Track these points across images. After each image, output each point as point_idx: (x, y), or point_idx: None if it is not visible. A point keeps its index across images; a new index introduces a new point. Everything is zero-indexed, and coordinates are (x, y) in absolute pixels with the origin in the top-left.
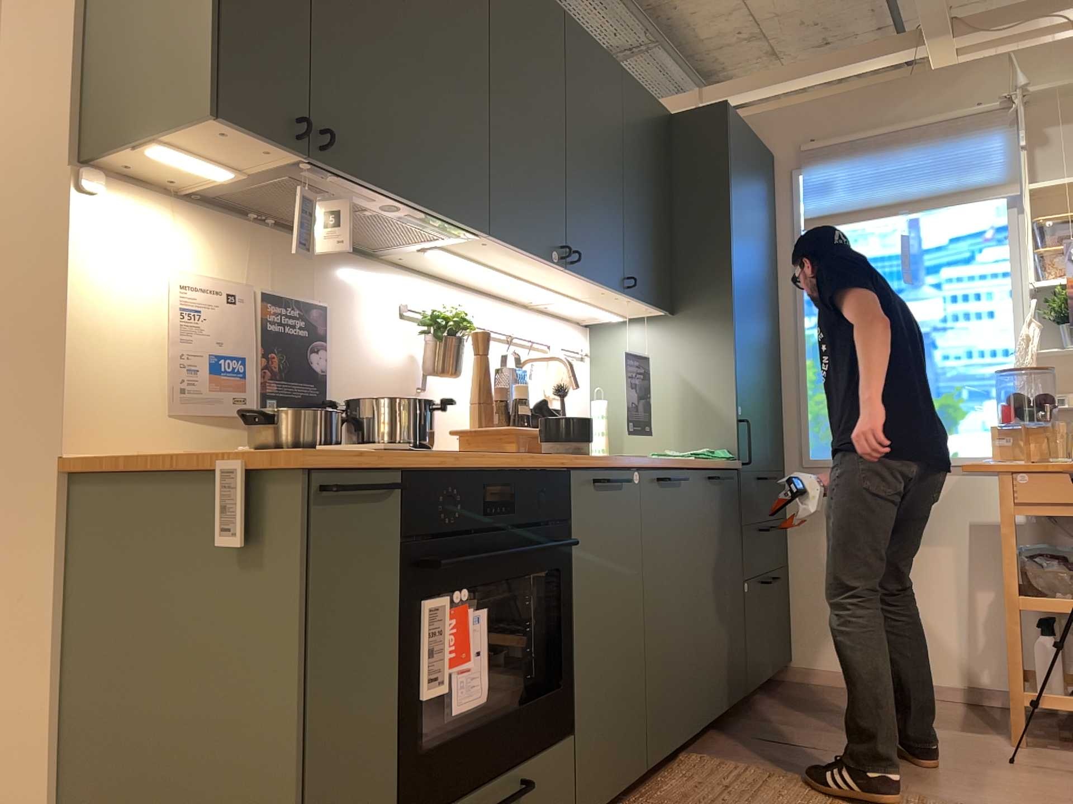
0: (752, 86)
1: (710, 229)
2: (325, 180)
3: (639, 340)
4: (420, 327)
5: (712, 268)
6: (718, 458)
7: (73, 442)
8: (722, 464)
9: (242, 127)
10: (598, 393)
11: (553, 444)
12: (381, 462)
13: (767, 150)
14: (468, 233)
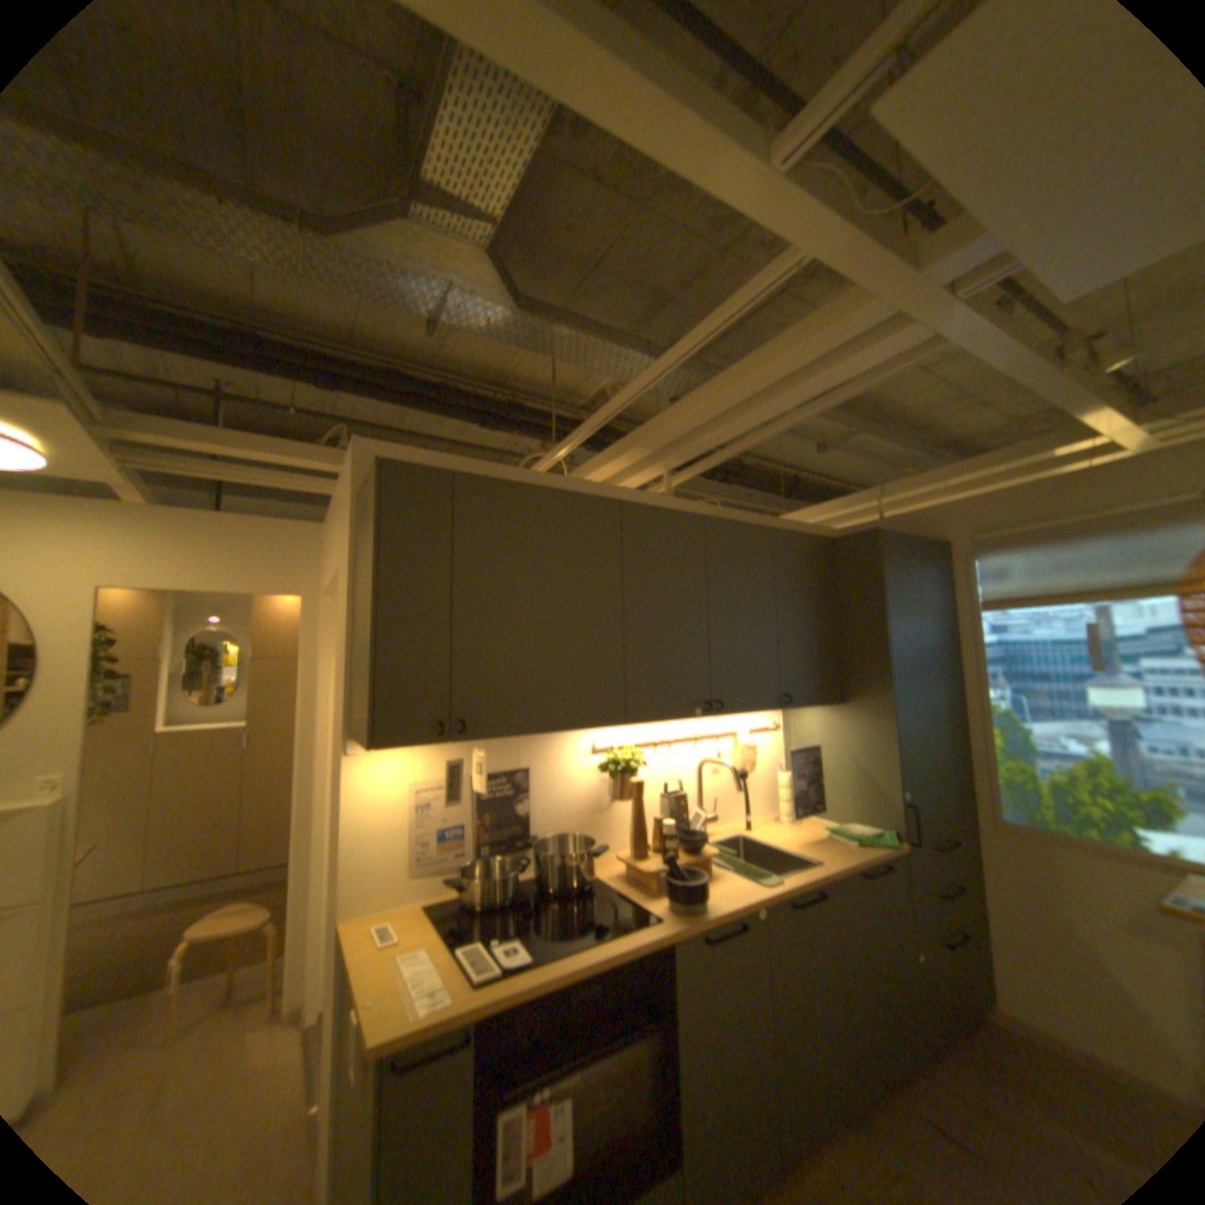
0: (927, 480)
1: (871, 636)
2: (476, 740)
3: (818, 721)
4: (602, 768)
5: (874, 670)
6: (881, 848)
7: (343, 916)
8: (883, 856)
9: (395, 746)
10: (782, 766)
11: (671, 905)
12: (453, 1026)
13: (944, 537)
14: (612, 724)
